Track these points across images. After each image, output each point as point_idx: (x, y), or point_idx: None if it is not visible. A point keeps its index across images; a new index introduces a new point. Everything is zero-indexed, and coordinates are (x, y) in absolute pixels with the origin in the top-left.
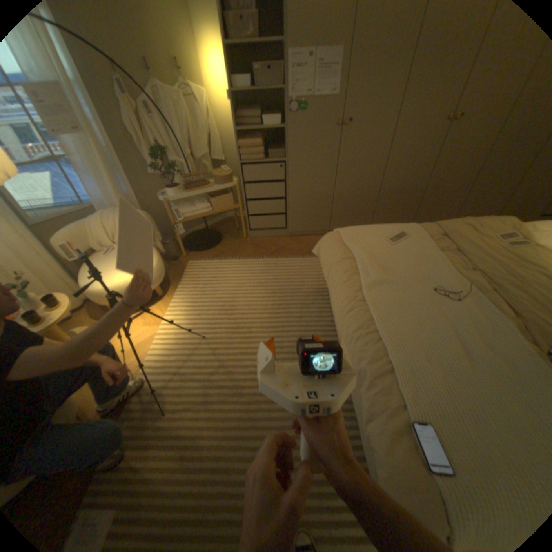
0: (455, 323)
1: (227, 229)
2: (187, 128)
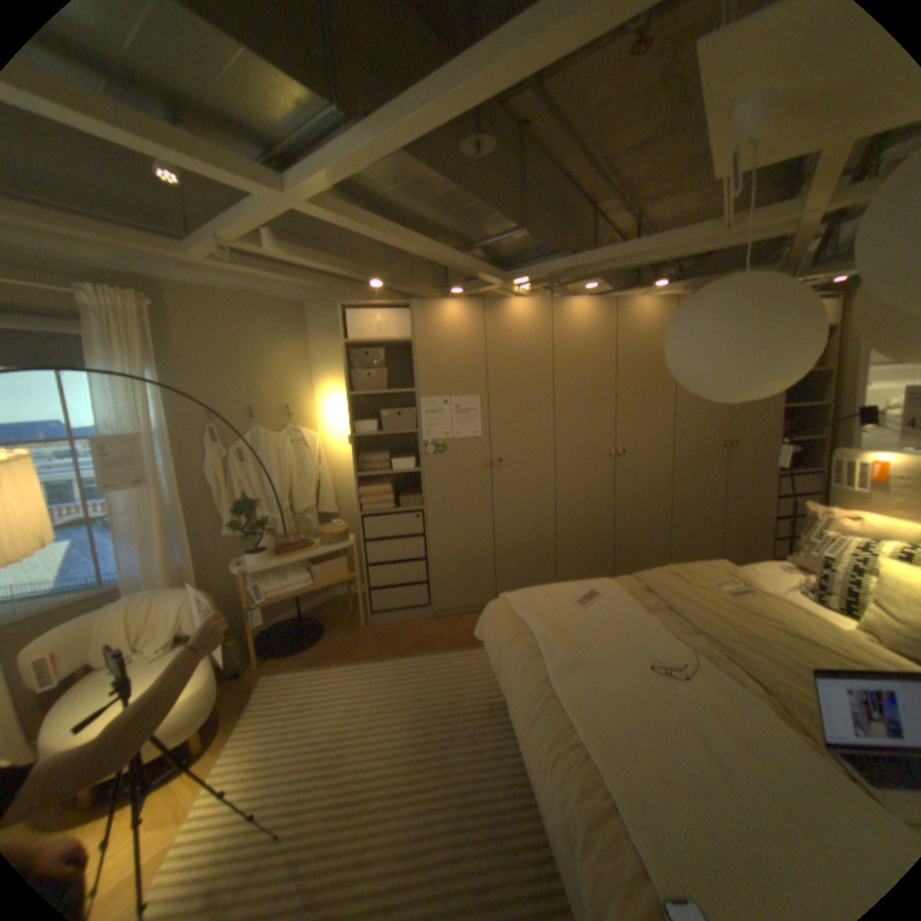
0: (689, 715)
1: (333, 615)
2: (290, 476)
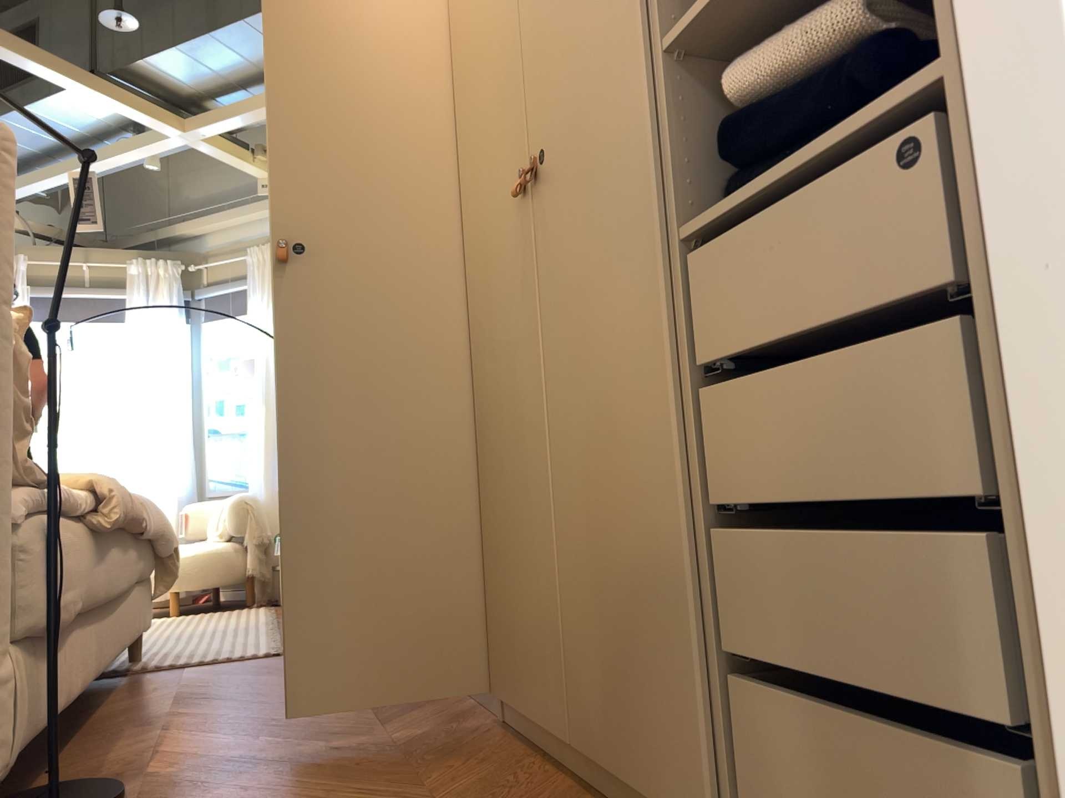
0: None
1: None
2: None
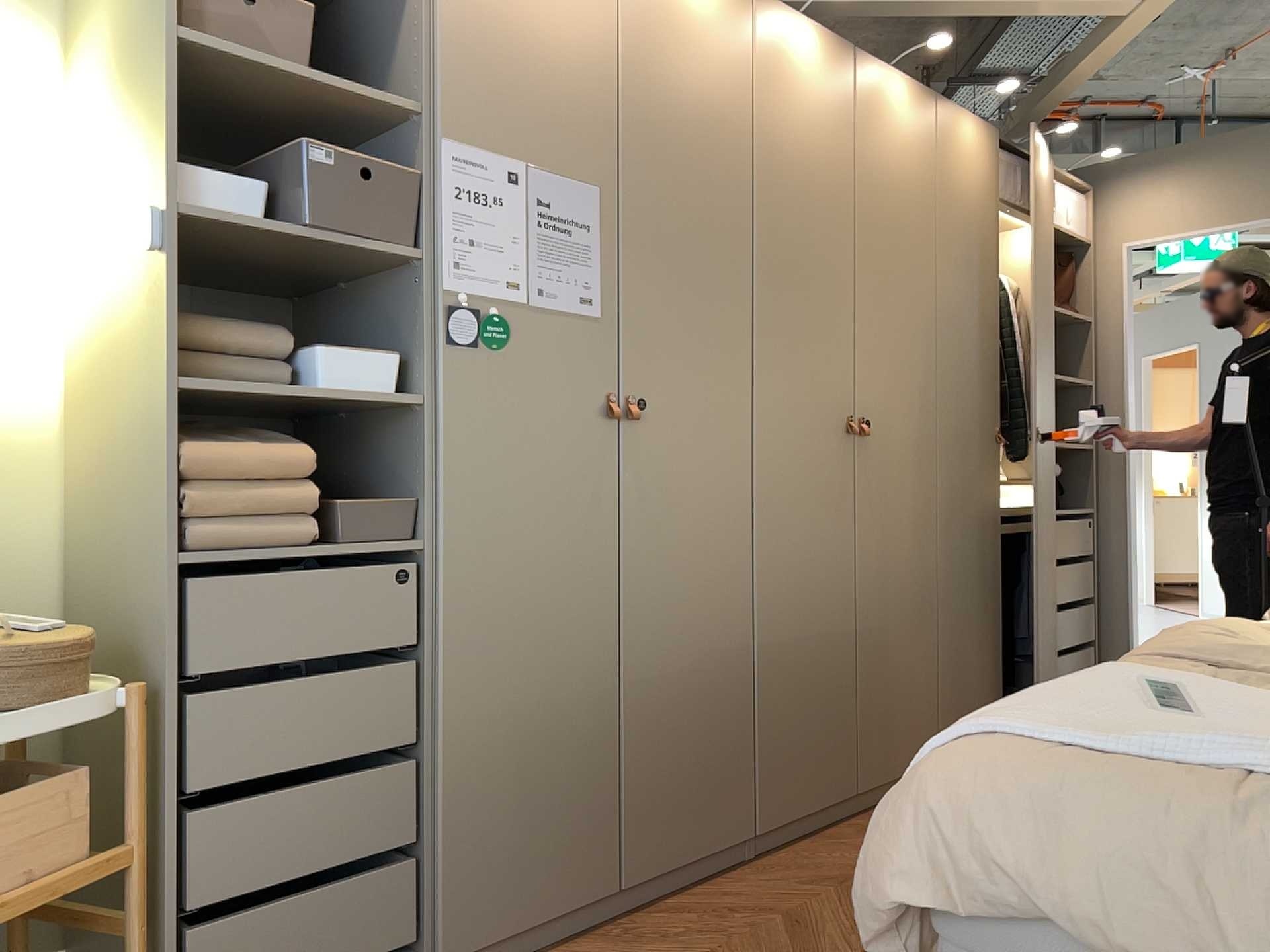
0: None
1: None
2: None
